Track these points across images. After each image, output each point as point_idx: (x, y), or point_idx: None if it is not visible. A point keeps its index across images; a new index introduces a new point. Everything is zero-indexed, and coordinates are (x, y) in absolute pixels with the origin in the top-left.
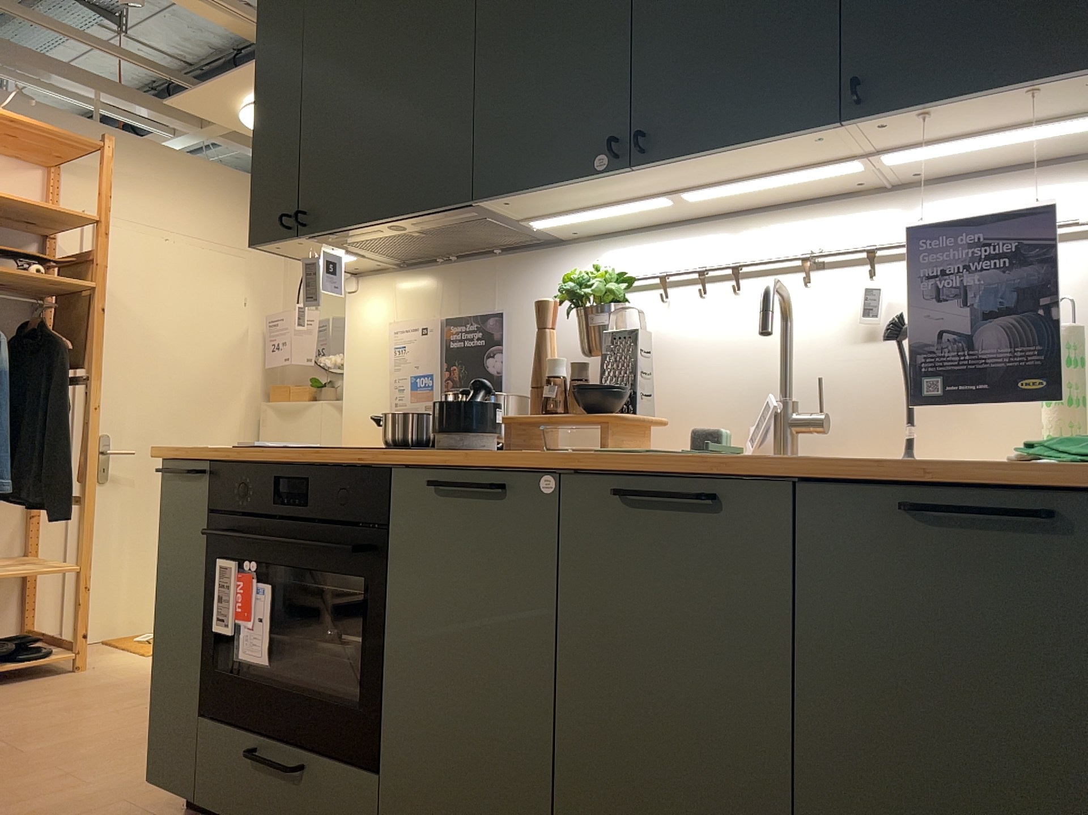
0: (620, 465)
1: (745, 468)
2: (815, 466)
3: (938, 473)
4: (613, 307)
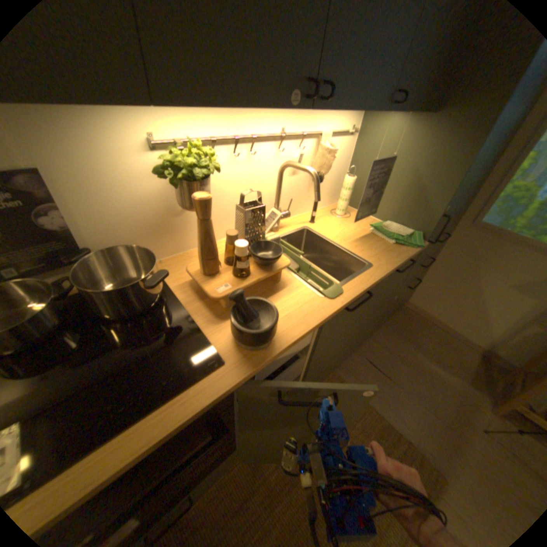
0: (351, 301)
1: (378, 281)
2: (391, 273)
3: (405, 262)
4: (207, 177)
